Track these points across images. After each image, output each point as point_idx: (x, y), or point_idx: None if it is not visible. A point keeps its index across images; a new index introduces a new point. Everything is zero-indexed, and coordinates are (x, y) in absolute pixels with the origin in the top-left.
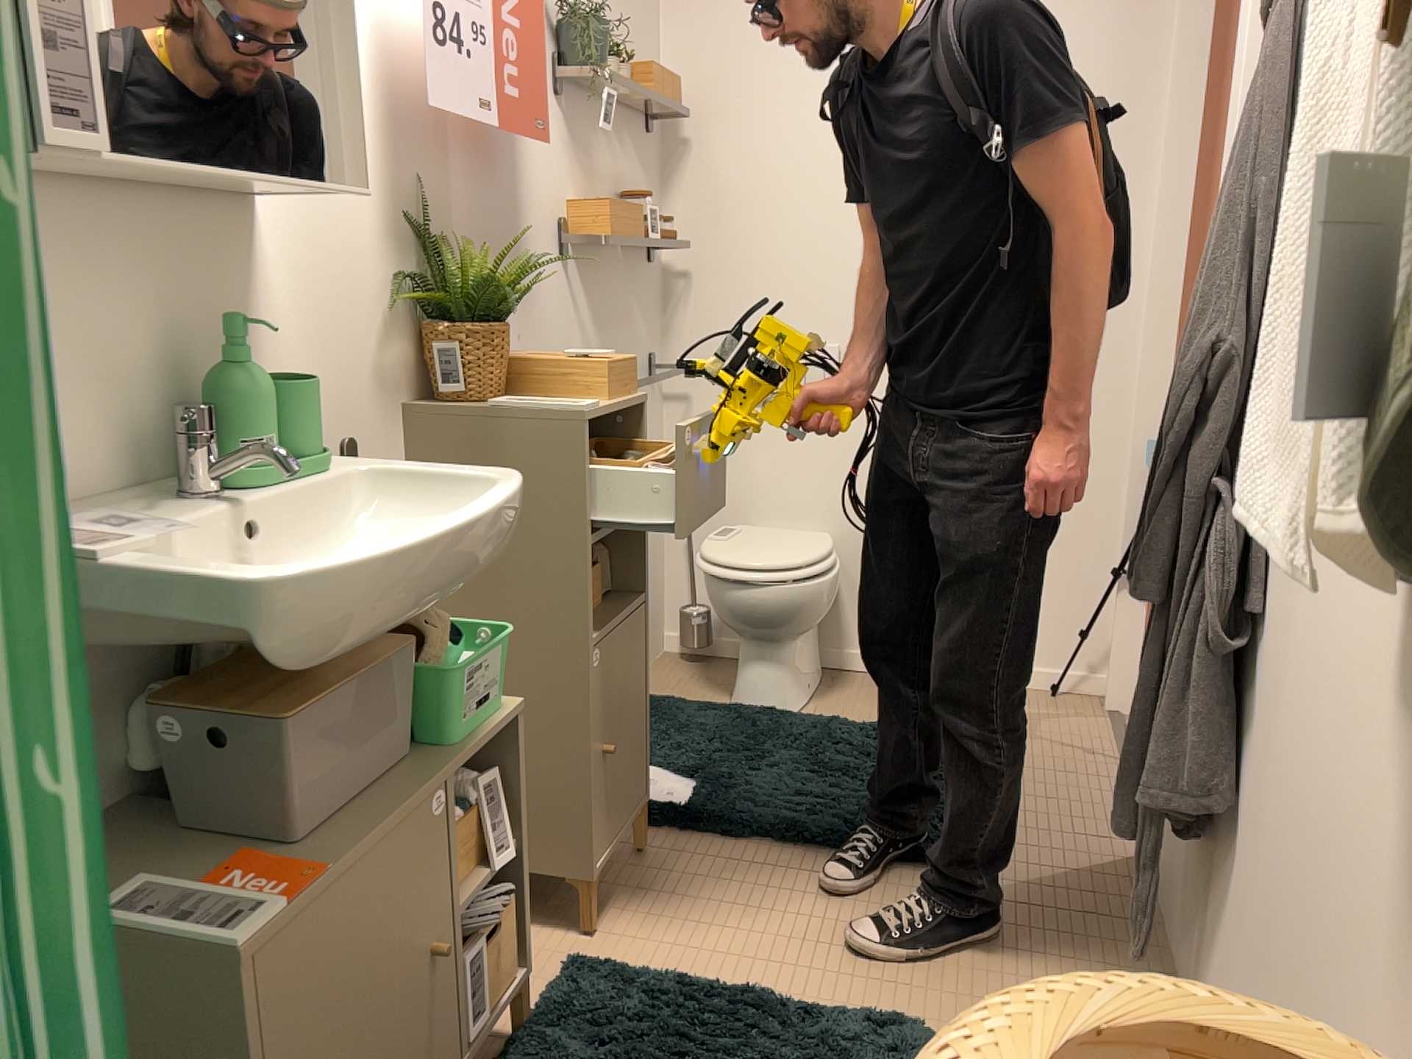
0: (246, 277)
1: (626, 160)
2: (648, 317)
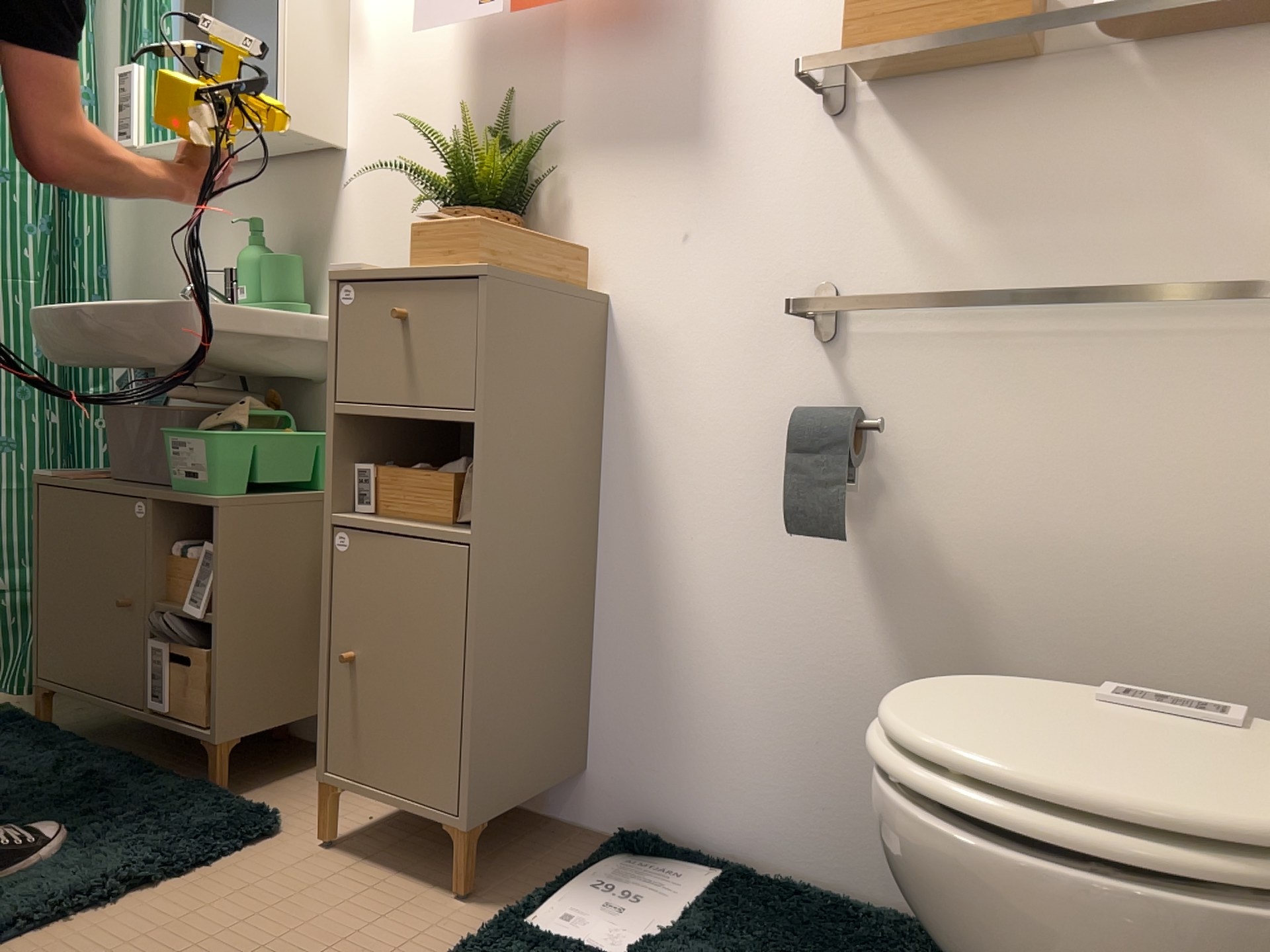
0: (335, 204)
1: None
2: None
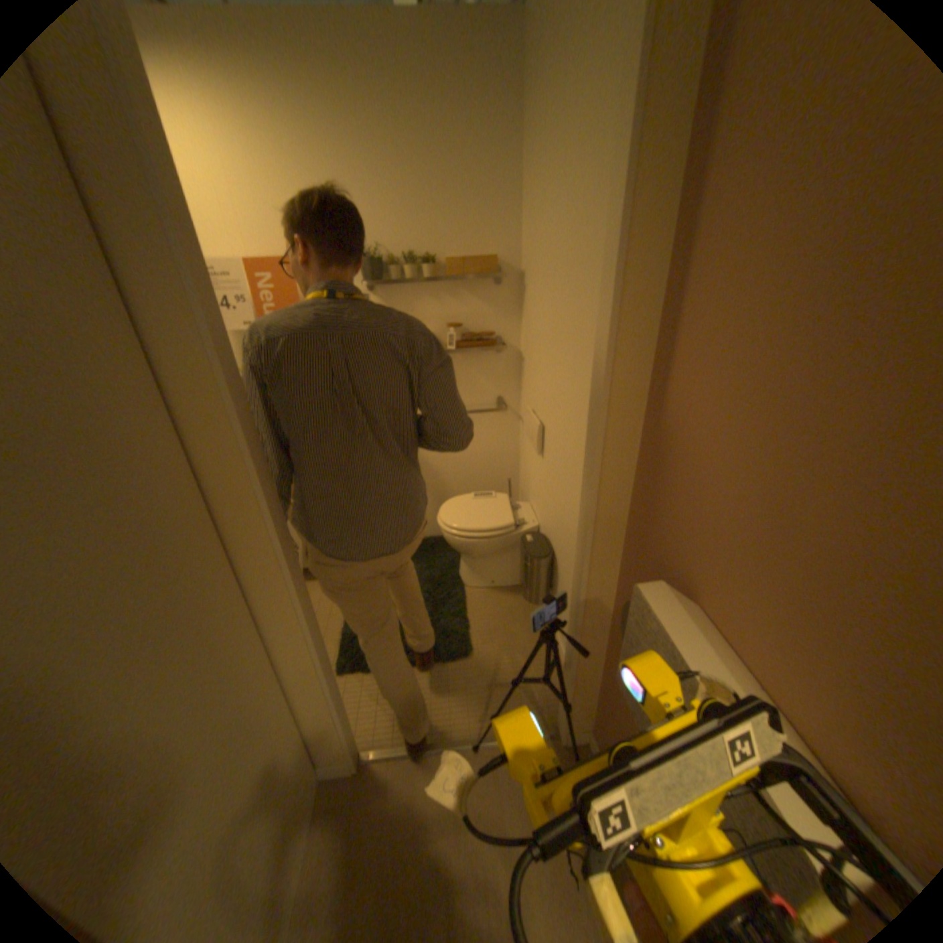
0: None
1: (460, 305)
2: (495, 380)
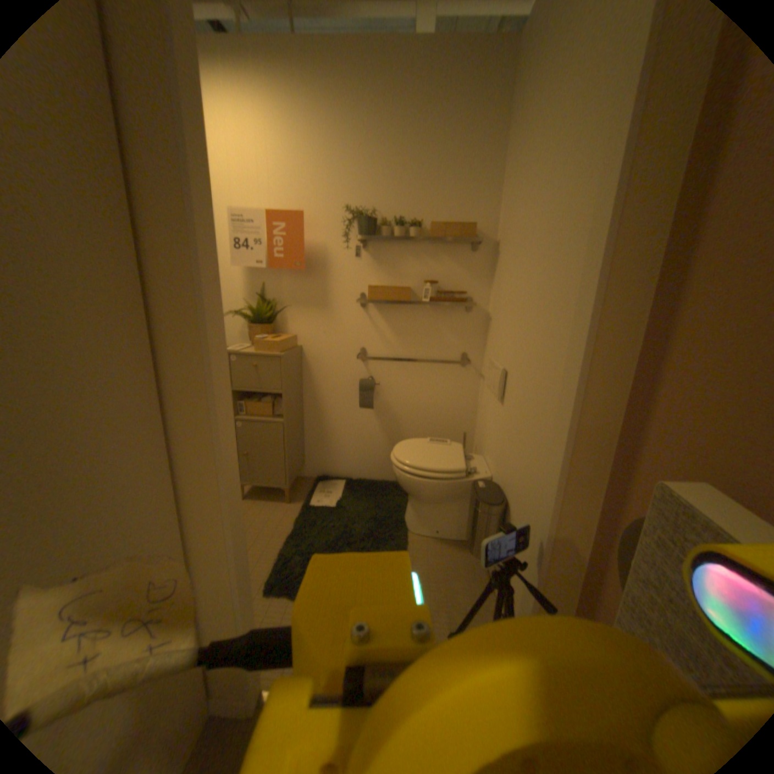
0: None
1: (440, 262)
2: (464, 334)
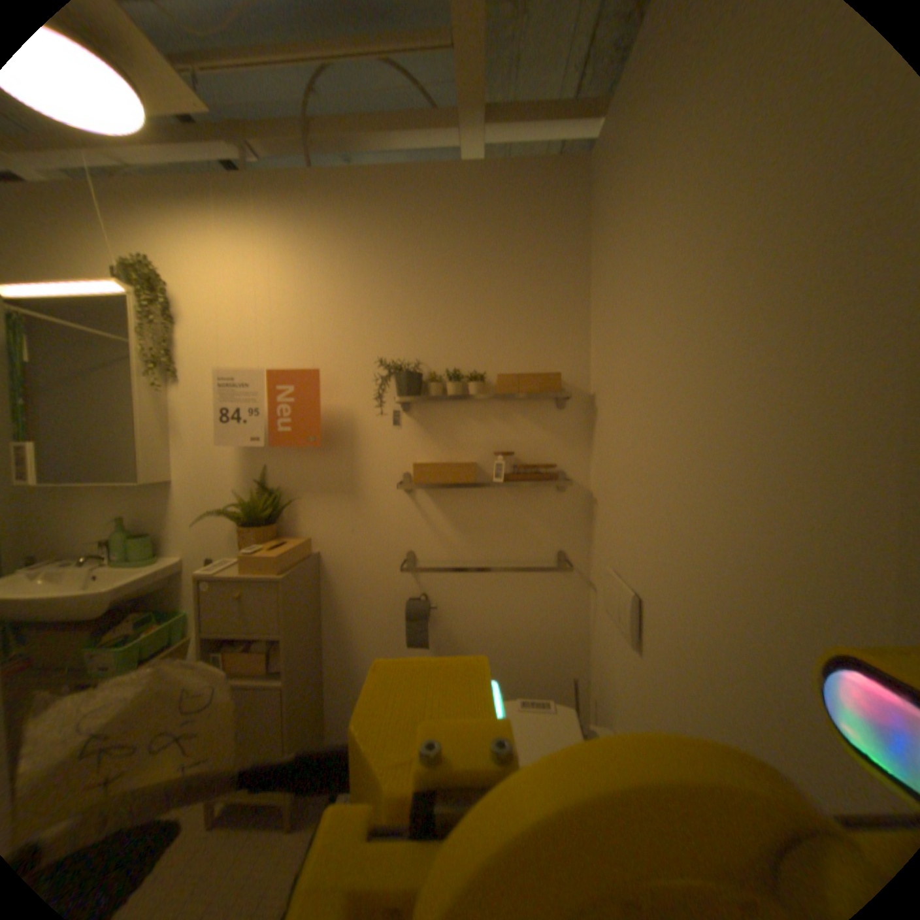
0: (162, 502)
1: (513, 426)
2: (557, 524)
